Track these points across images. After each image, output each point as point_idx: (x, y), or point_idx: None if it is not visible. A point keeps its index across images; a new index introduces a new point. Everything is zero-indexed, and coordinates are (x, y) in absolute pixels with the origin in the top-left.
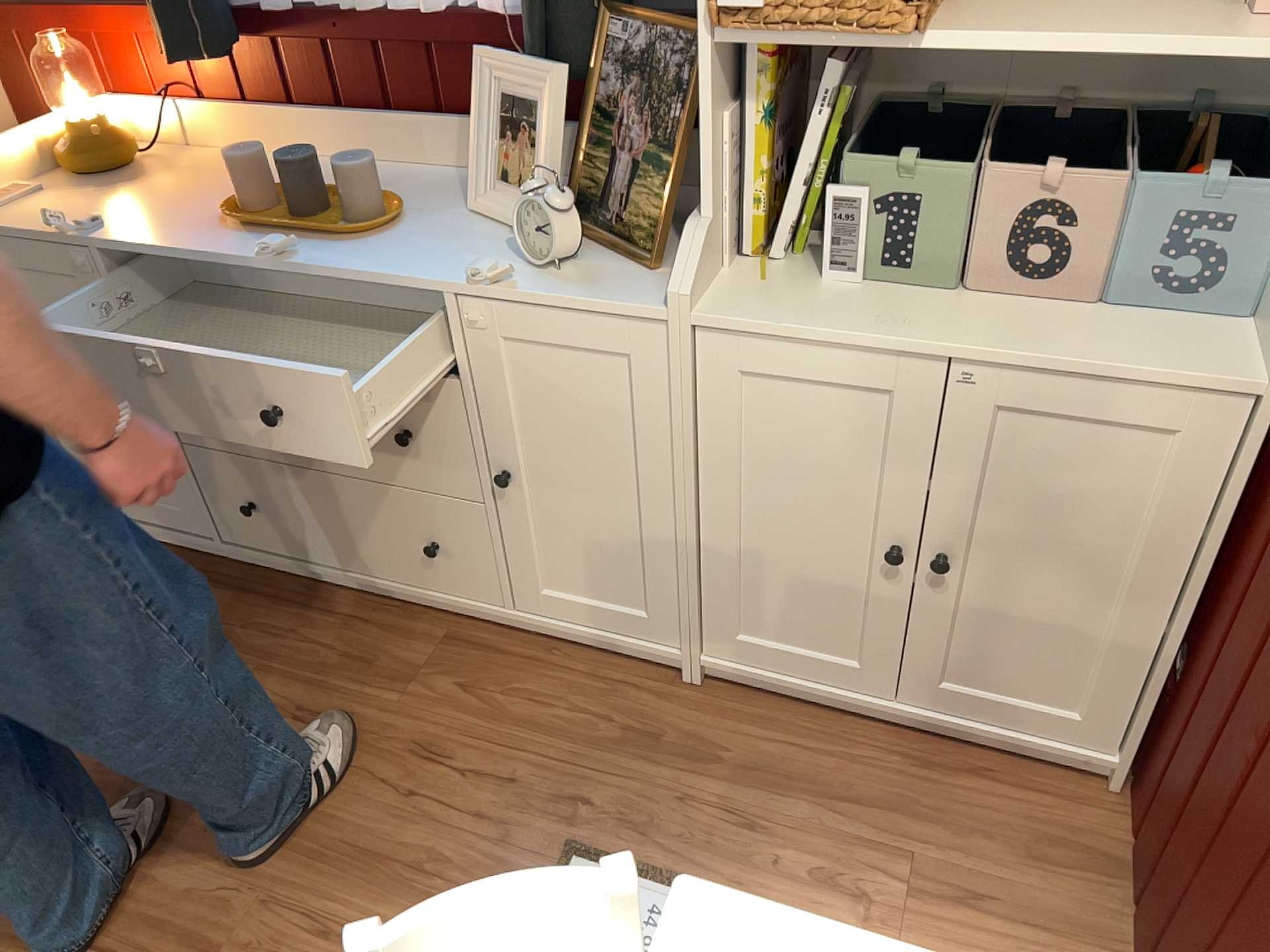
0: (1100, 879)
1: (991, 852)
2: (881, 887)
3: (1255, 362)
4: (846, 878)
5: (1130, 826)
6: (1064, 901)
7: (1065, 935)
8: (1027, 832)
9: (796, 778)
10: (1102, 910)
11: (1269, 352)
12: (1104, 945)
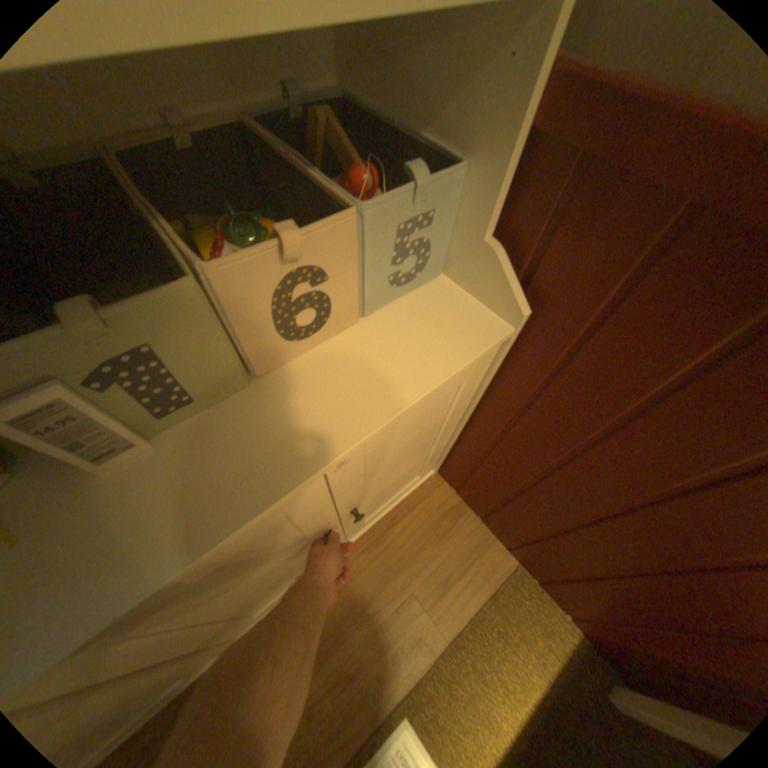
0: (462, 521)
1: (430, 557)
2: (418, 629)
3: (491, 317)
4: (405, 645)
5: (449, 487)
6: (464, 546)
7: (477, 560)
8: (429, 531)
9: (340, 625)
10: (474, 534)
11: (491, 304)
12: (487, 547)
